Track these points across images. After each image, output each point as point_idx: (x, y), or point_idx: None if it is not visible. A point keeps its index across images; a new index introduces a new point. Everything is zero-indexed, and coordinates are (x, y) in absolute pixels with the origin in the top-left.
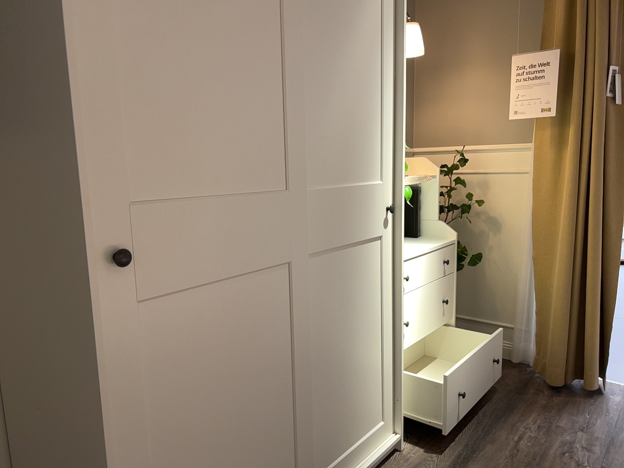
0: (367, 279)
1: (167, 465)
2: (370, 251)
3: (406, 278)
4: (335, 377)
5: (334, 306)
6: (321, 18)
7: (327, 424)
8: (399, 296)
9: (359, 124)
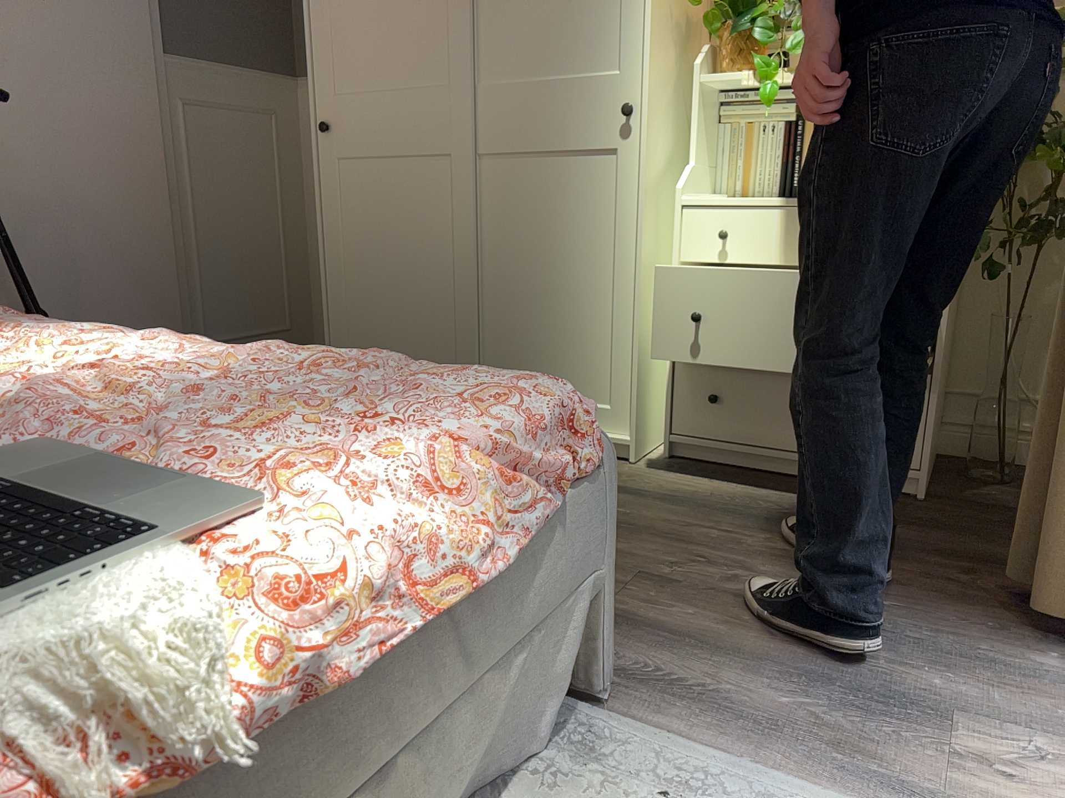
0: (585, 205)
1: (348, 278)
2: (594, 168)
3: (724, 237)
4: (523, 306)
5: (523, 222)
6: None
7: (510, 353)
8: (641, 244)
9: None
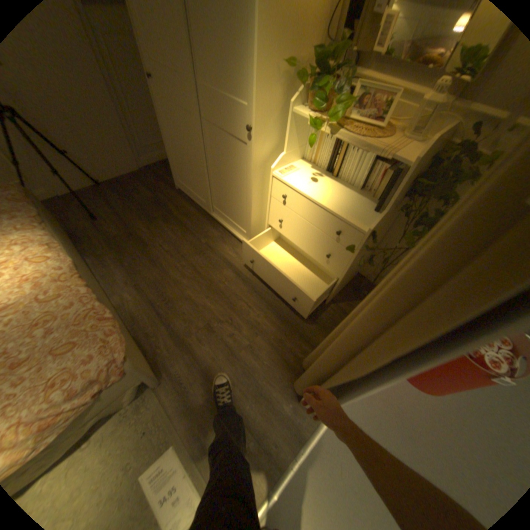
0: (237, 161)
1: (172, 147)
2: (240, 147)
3: (284, 197)
4: (222, 186)
5: (219, 155)
6: None
7: (219, 199)
8: (253, 189)
9: (229, 44)
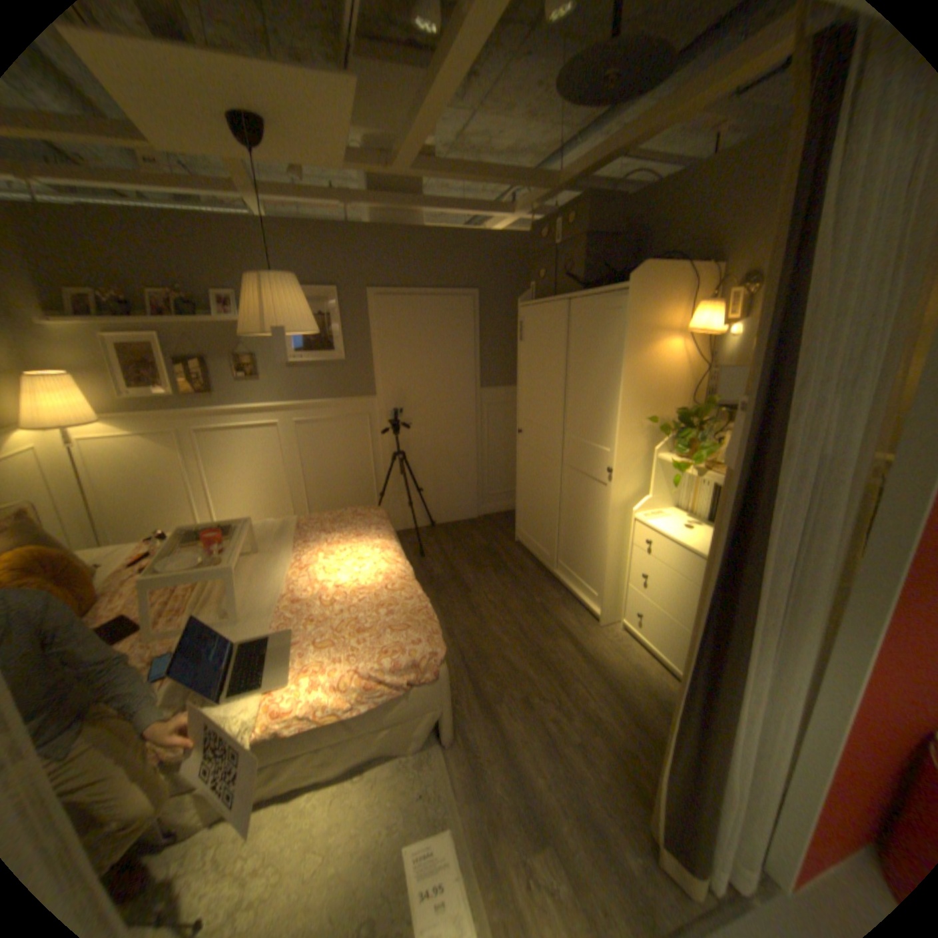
0: (595, 502)
1: (523, 492)
2: (599, 488)
3: (648, 543)
4: (573, 533)
5: (575, 498)
6: (580, 351)
7: (567, 550)
8: (609, 532)
9: (598, 409)
